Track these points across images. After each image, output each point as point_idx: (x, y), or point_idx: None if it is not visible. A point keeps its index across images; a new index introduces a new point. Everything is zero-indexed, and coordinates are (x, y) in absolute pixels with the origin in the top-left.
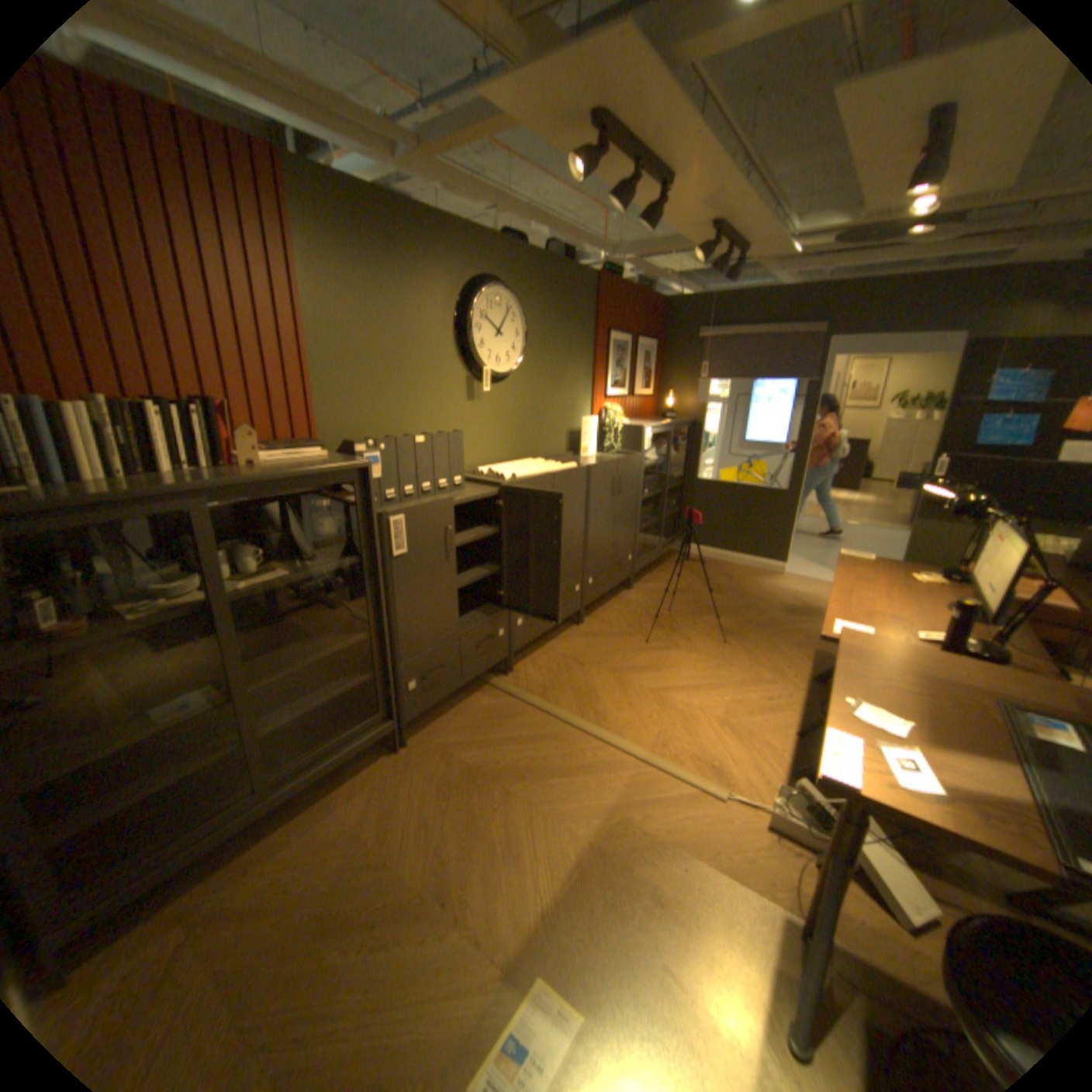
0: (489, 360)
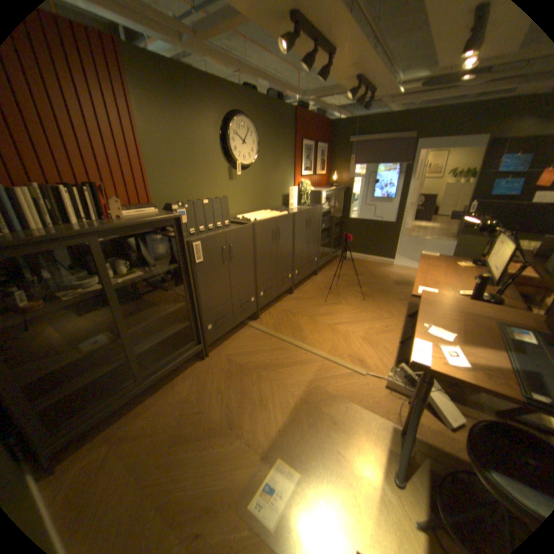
0: (240, 158)
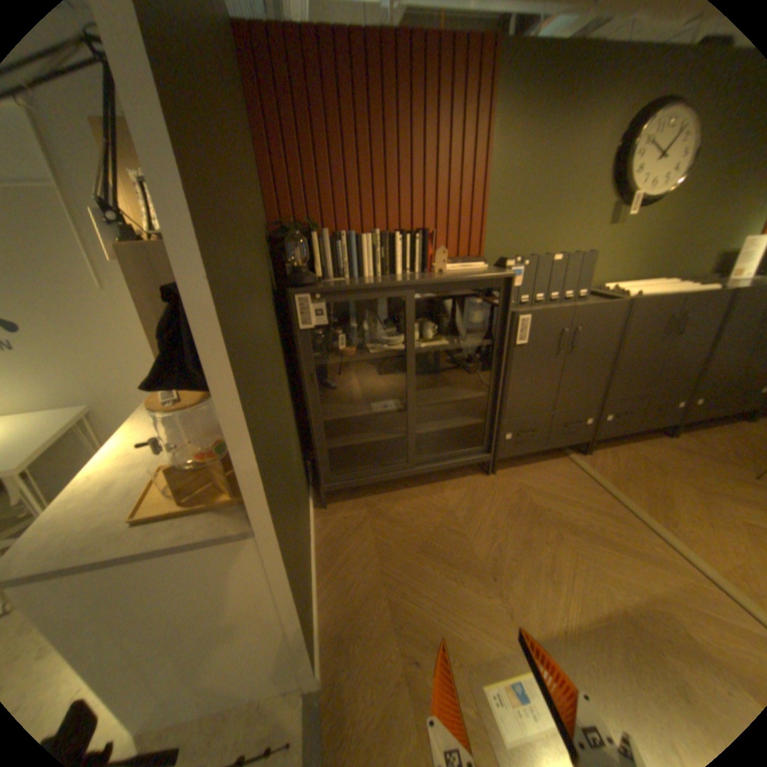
0: (644, 184)
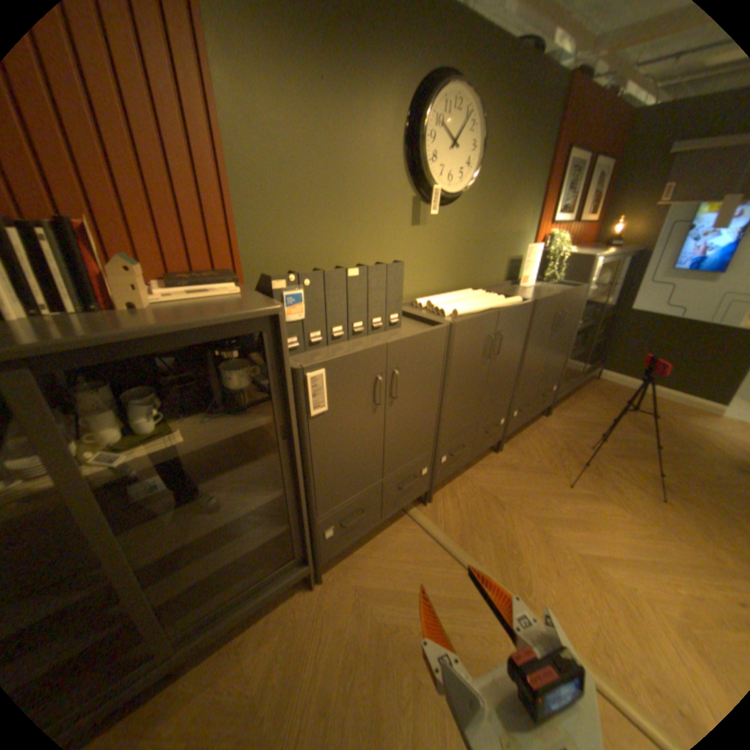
0: (440, 177)
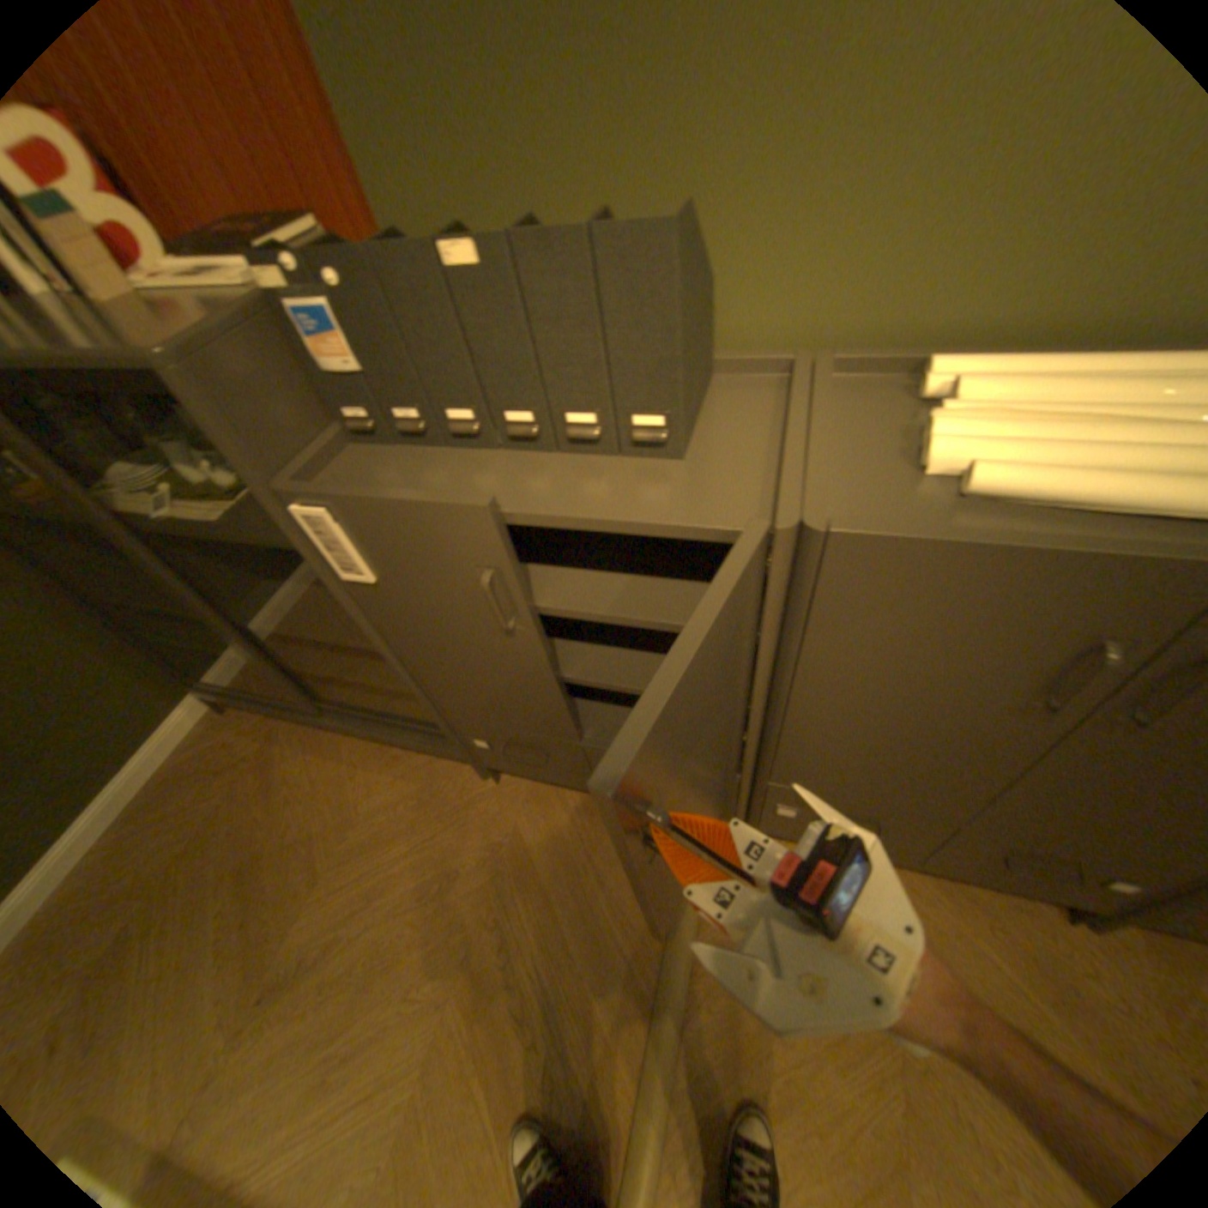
0: None
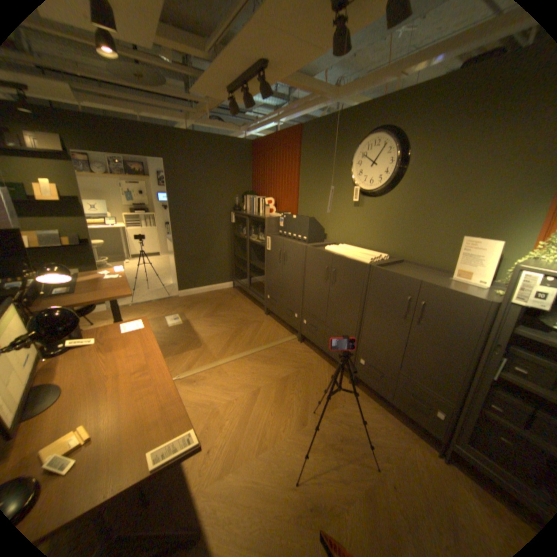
0: (365, 182)
